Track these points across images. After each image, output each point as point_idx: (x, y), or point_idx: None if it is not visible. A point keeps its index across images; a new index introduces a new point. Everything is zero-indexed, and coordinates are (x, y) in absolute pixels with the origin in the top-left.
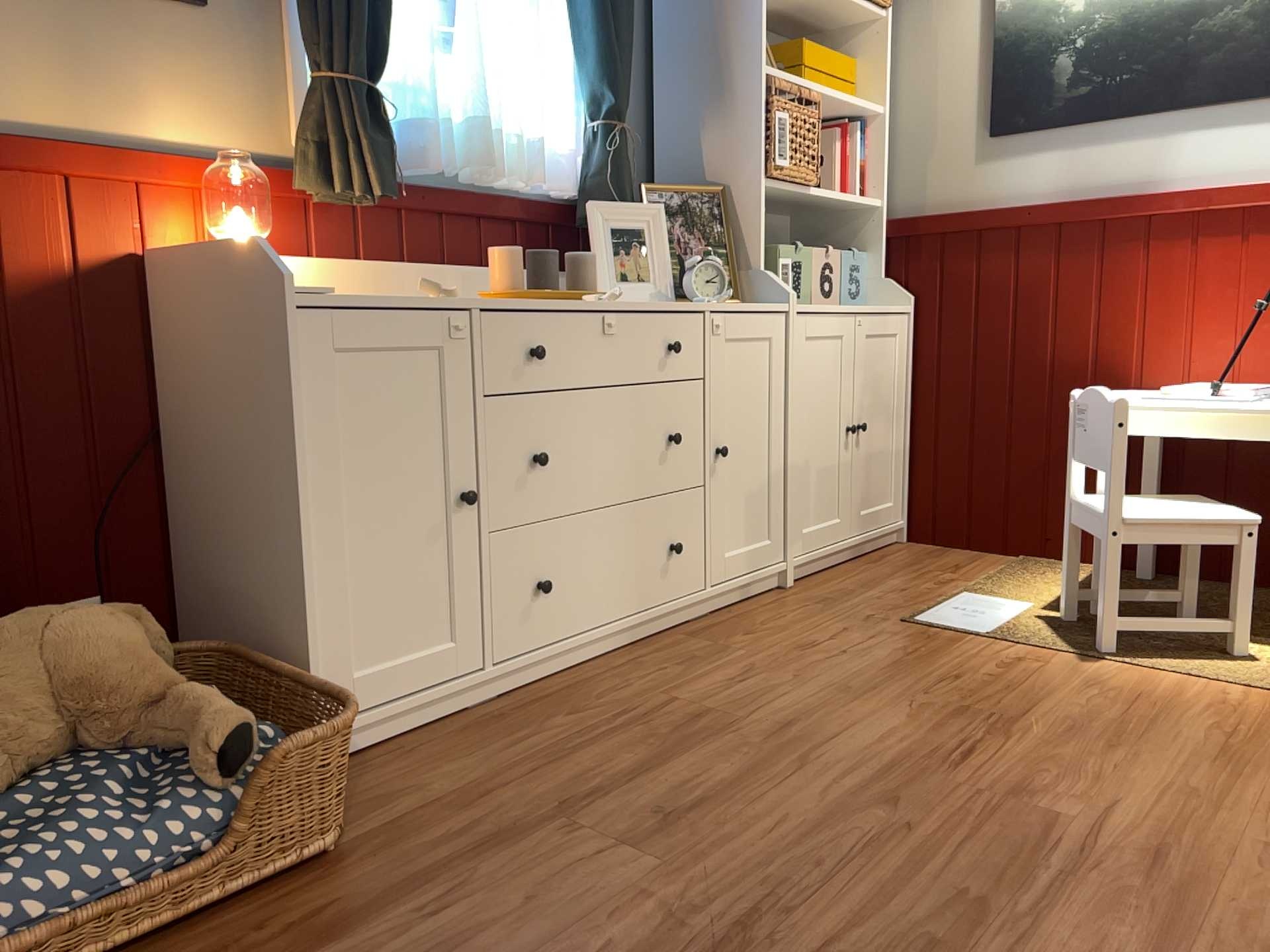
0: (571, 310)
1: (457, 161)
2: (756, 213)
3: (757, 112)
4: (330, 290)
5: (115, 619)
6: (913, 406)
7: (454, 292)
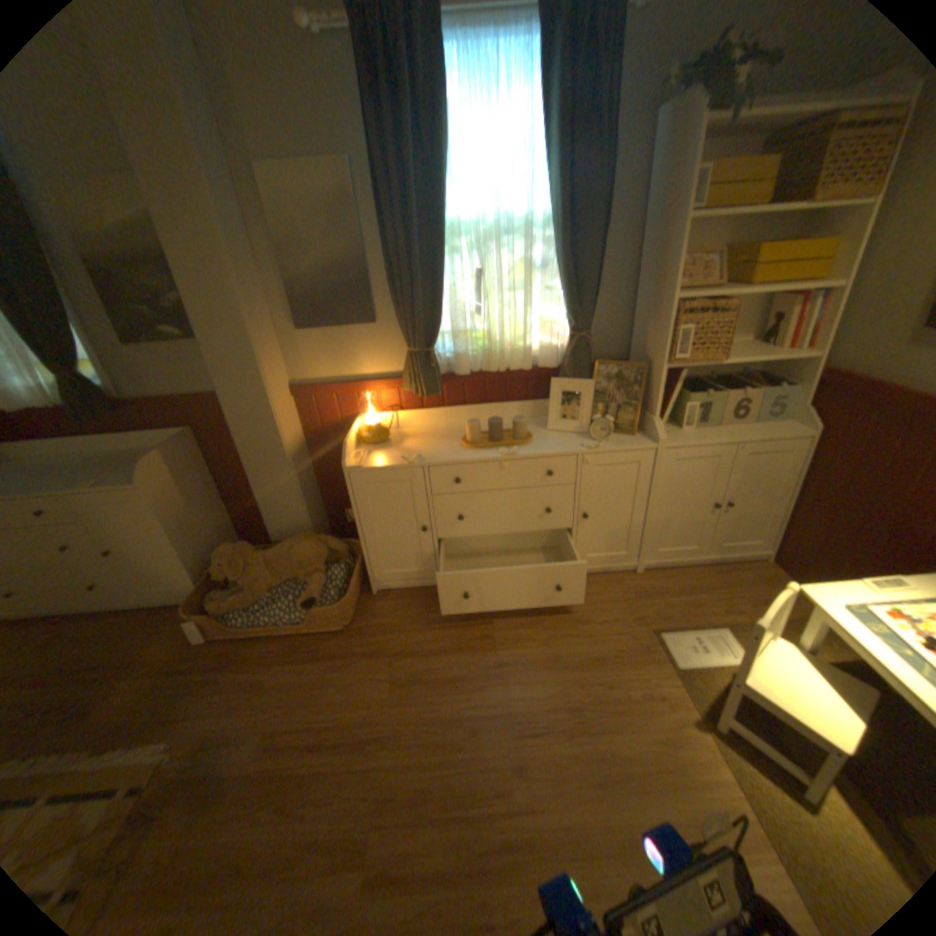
0: (481, 462)
1: (483, 364)
2: (659, 385)
3: (669, 325)
4: (362, 465)
5: (312, 547)
6: (802, 494)
7: (419, 459)
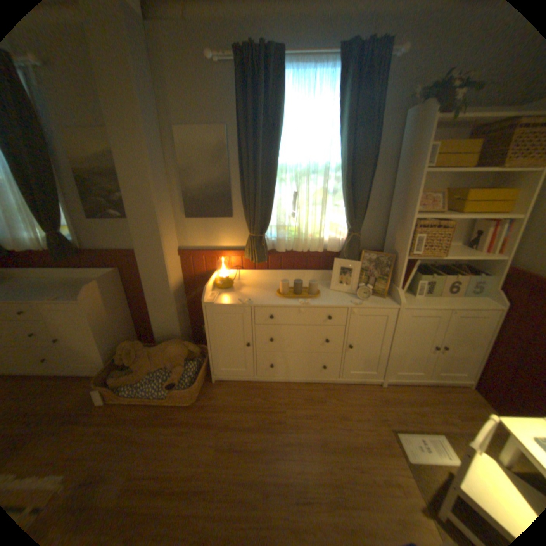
0: (287, 306)
1: (294, 246)
2: (402, 268)
3: (410, 233)
4: (214, 302)
5: (178, 349)
6: (495, 346)
7: (249, 301)
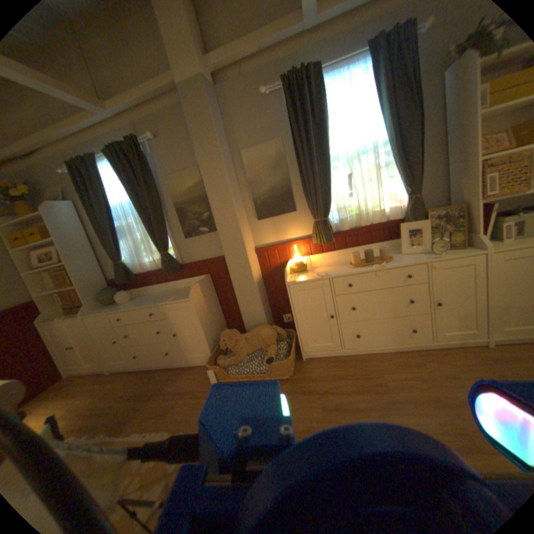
0: (363, 272)
1: (356, 222)
2: (478, 213)
3: (477, 176)
4: (295, 279)
5: (268, 330)
6: None
7: (326, 274)
